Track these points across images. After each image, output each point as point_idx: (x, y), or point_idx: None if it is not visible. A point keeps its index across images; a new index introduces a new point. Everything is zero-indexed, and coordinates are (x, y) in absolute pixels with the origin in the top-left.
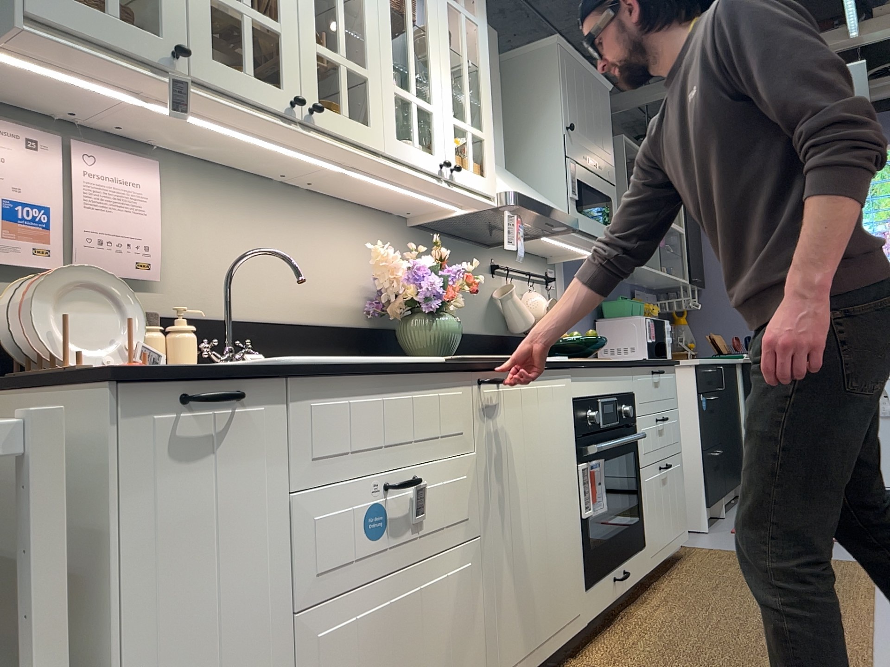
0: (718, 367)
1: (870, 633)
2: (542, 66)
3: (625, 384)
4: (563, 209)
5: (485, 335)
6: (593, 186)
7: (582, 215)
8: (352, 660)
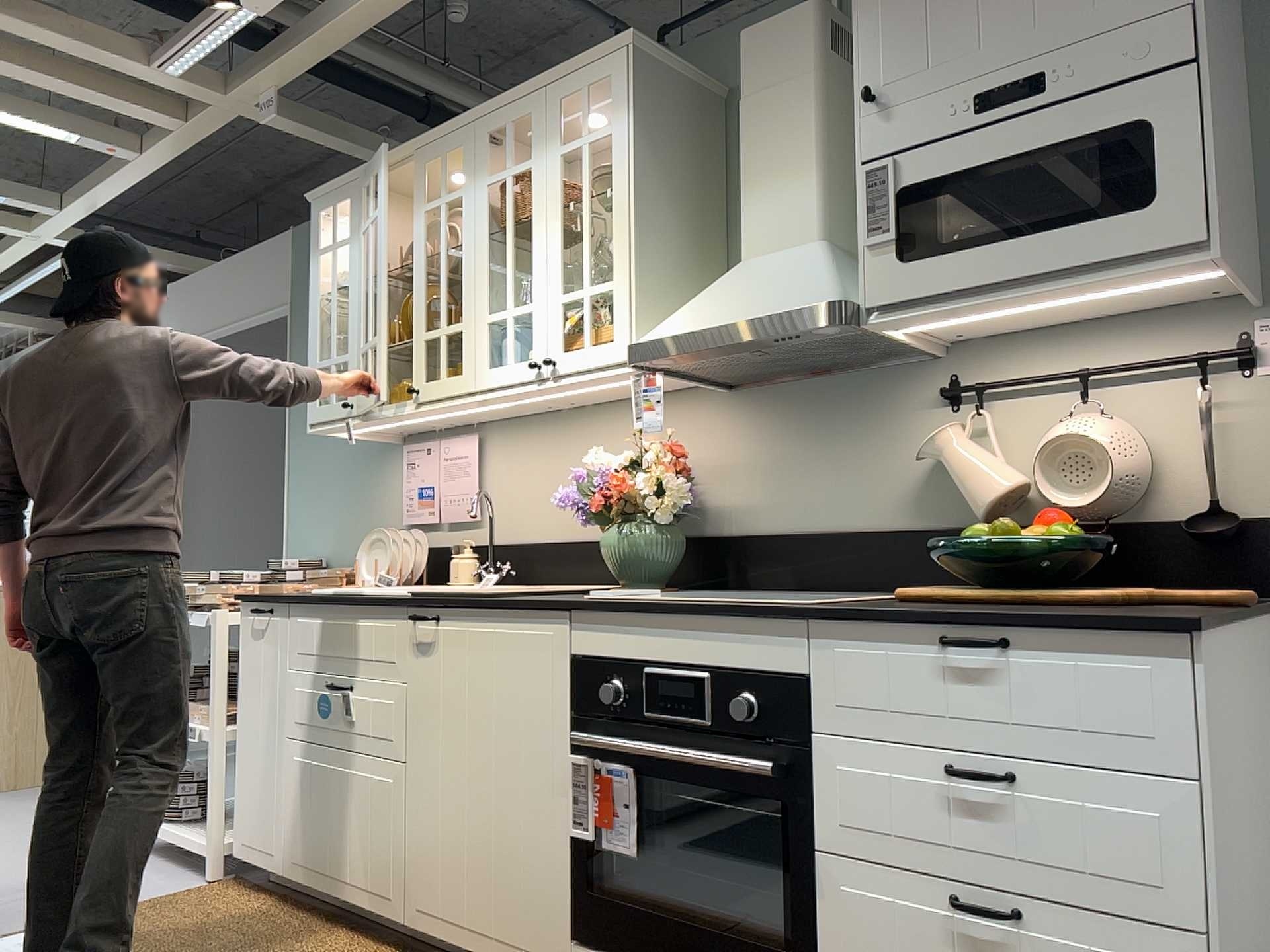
0: None
1: None
2: None
3: (760, 656)
4: (808, 297)
5: (903, 530)
6: (992, 157)
7: (923, 261)
8: (308, 786)
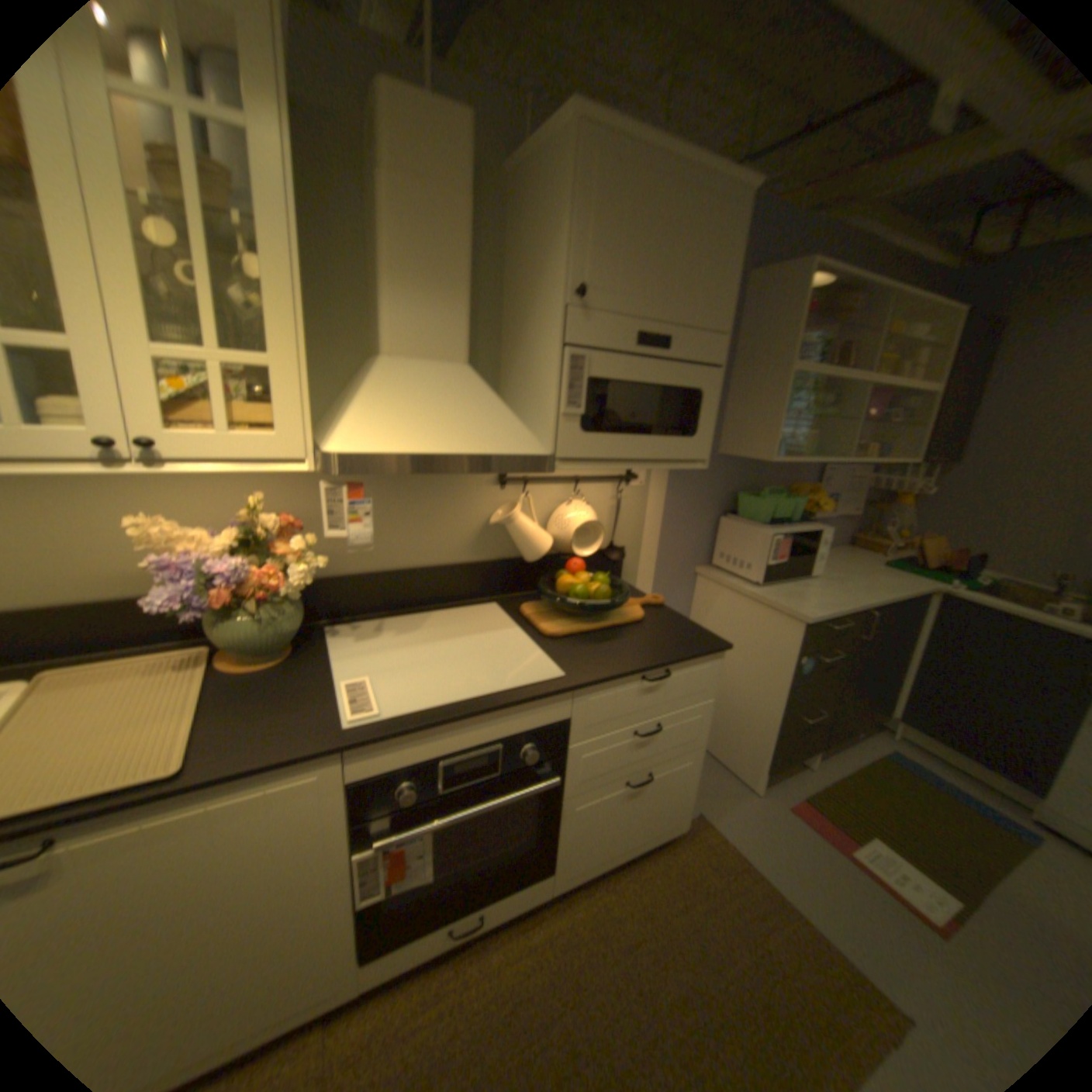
0: (874, 611)
1: None
2: (560, 164)
3: (541, 718)
4: (523, 441)
5: (469, 562)
6: (643, 378)
7: (598, 434)
8: None
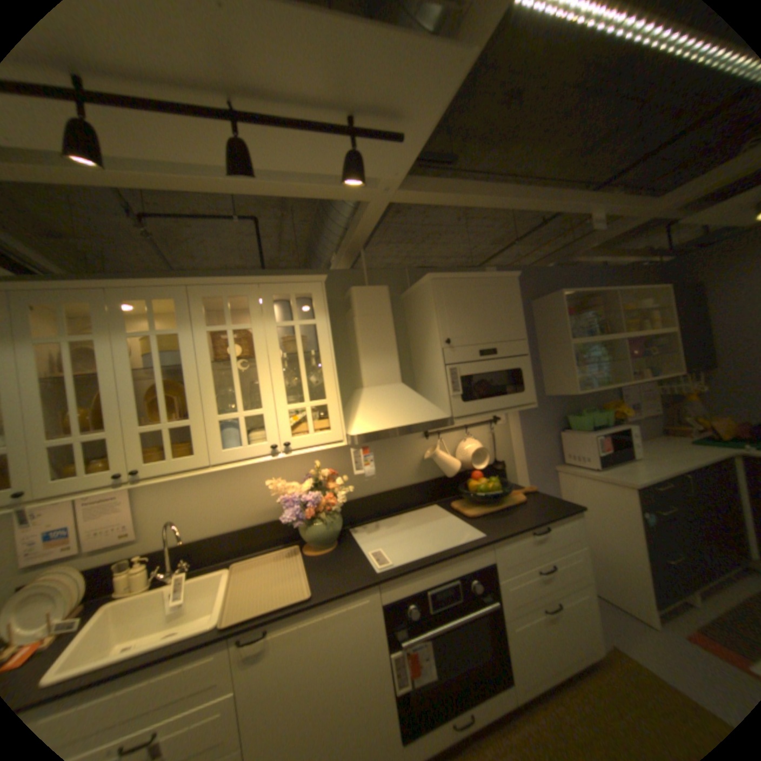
0: (687, 476)
1: None
2: (426, 296)
3: (478, 564)
4: (435, 414)
5: (416, 484)
6: (487, 371)
7: (471, 402)
8: None
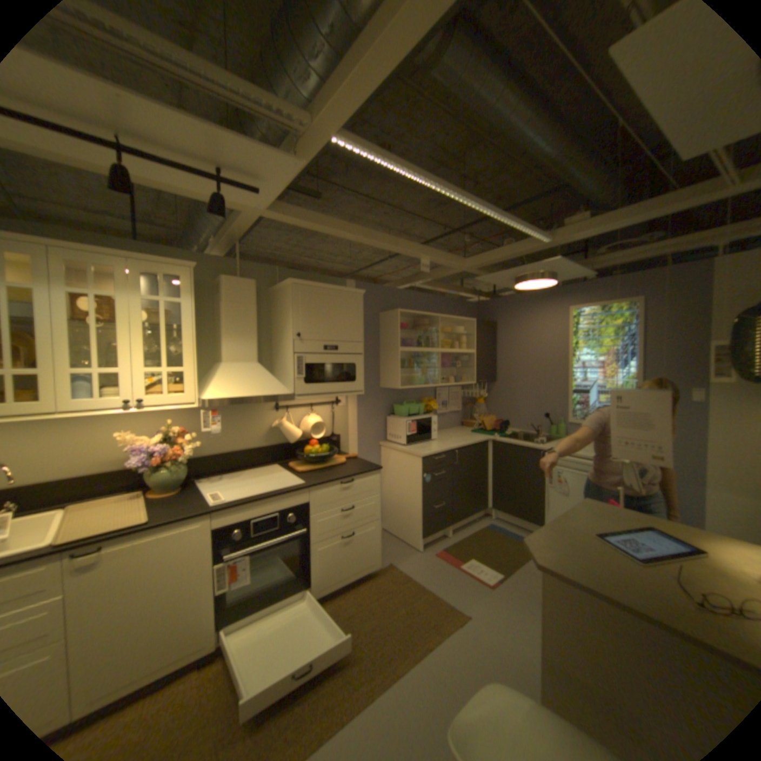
0: (456, 450)
1: (365, 705)
2: (288, 295)
3: (295, 501)
4: (281, 390)
5: (263, 447)
6: (329, 362)
7: (312, 384)
8: None
